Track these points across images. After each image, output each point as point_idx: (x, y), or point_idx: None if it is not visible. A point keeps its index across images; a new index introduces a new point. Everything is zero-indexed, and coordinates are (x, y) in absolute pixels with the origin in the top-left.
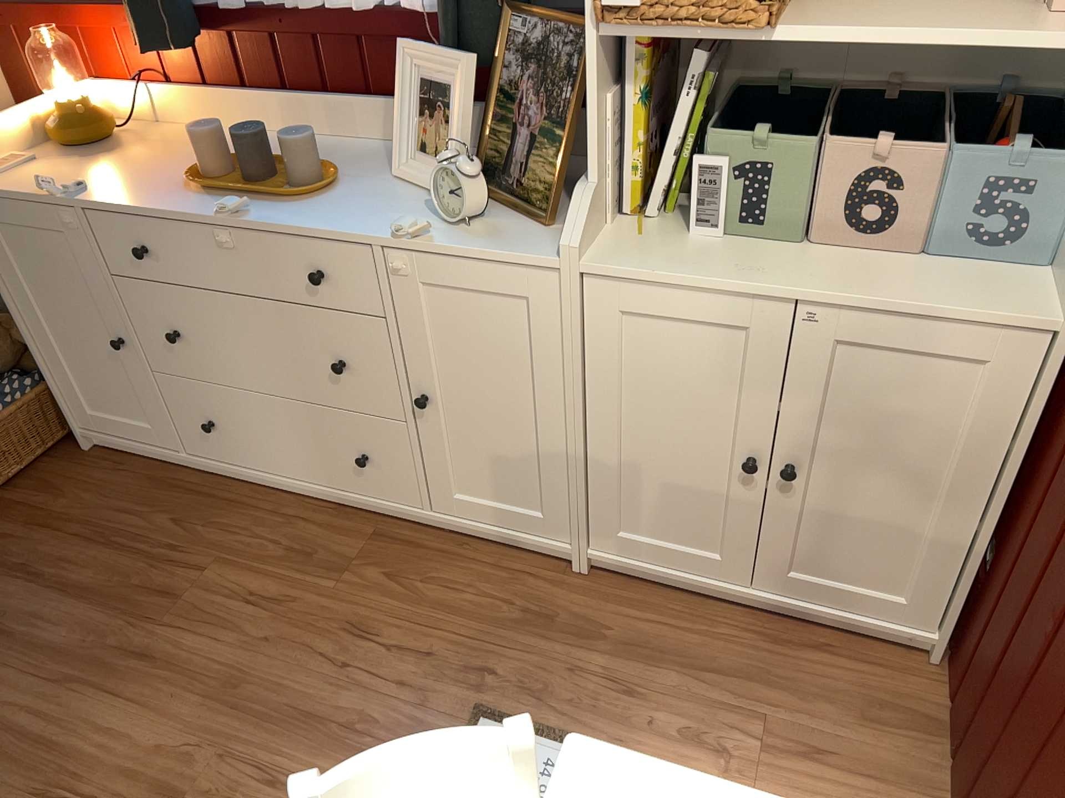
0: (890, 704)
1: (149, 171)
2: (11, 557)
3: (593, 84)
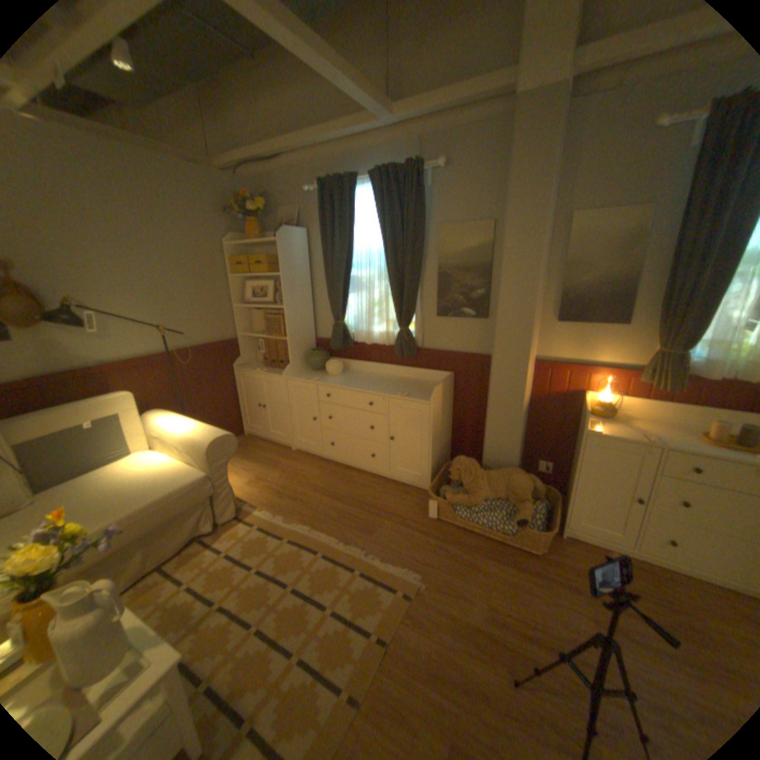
0: None
1: (670, 435)
2: (587, 594)
3: None
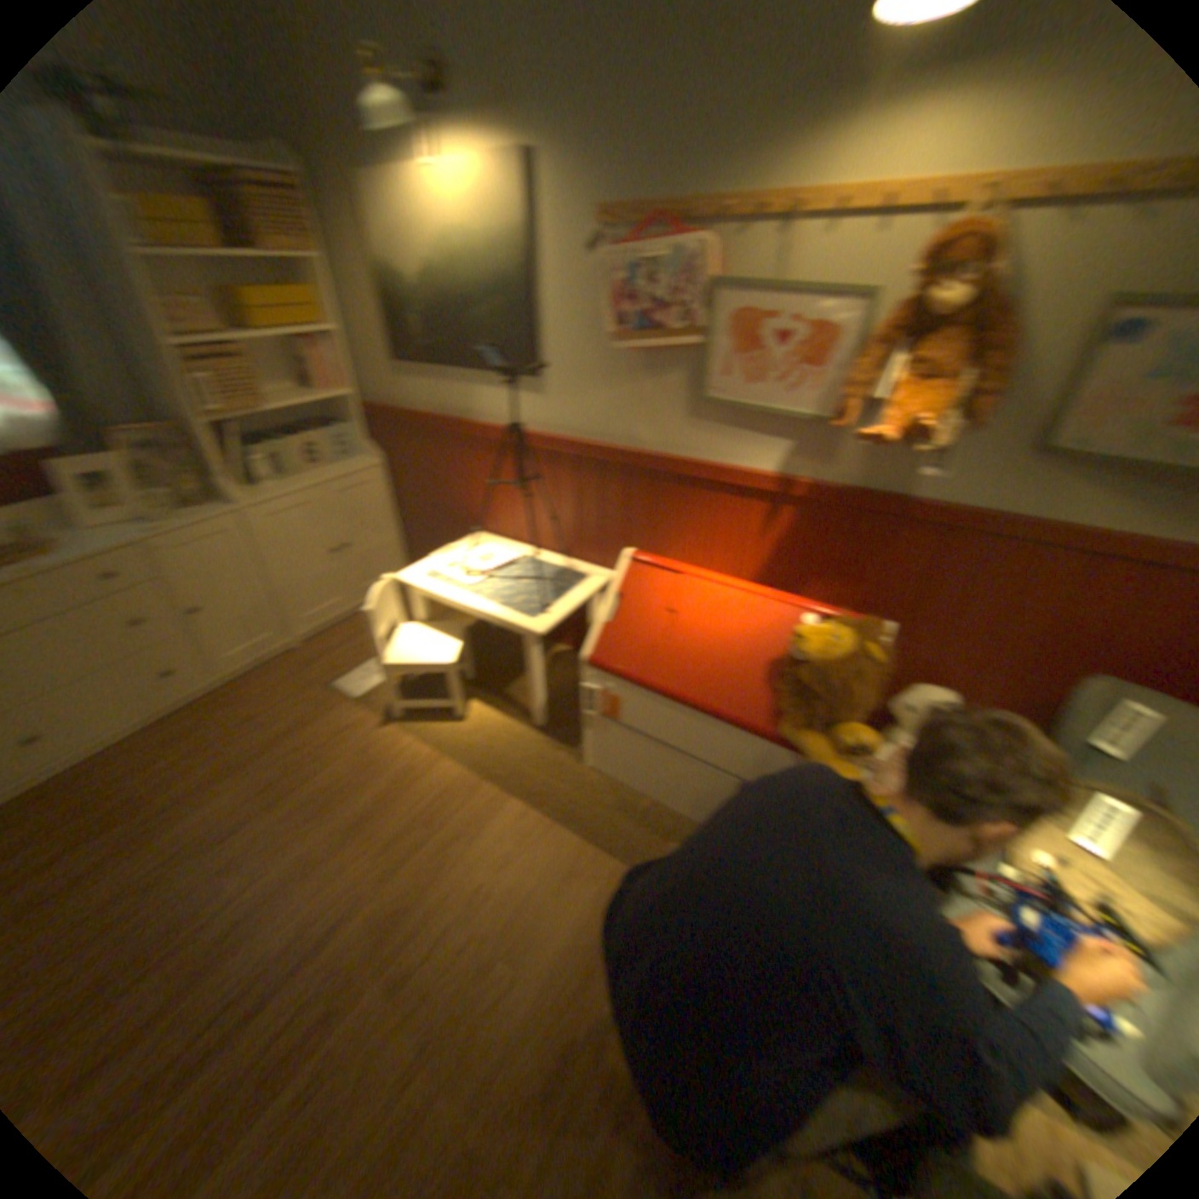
0: None
1: None
2: None
3: (197, 445)
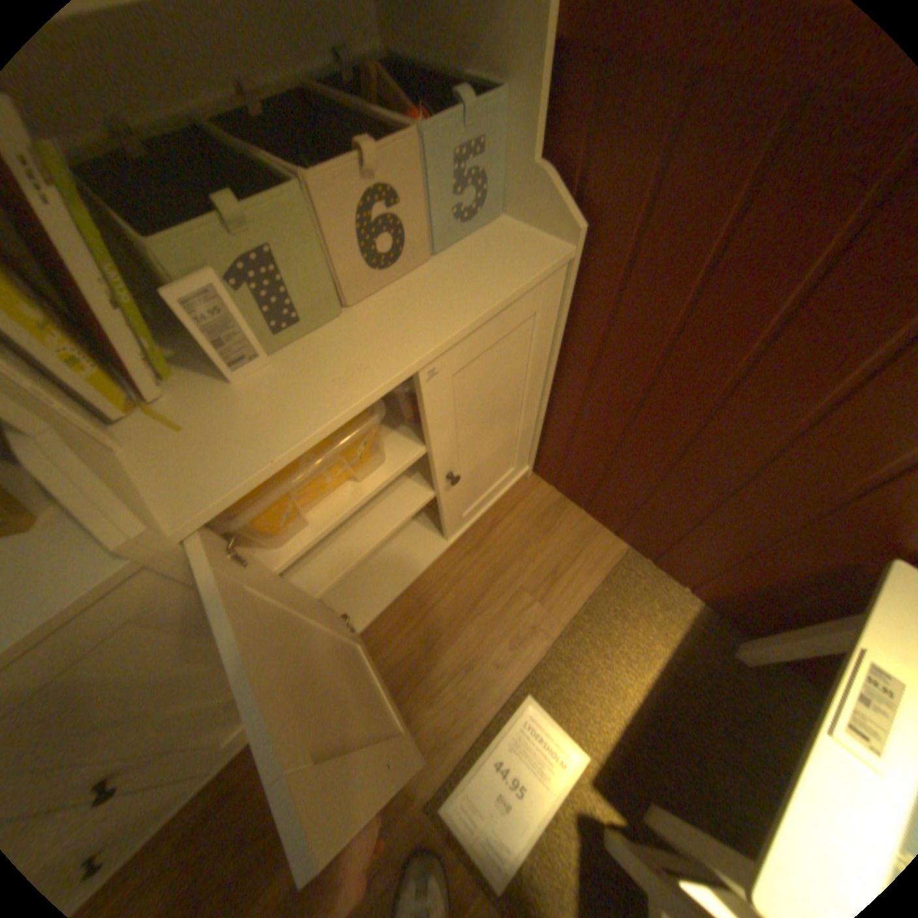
0: (541, 517)
1: None
2: None
3: None
